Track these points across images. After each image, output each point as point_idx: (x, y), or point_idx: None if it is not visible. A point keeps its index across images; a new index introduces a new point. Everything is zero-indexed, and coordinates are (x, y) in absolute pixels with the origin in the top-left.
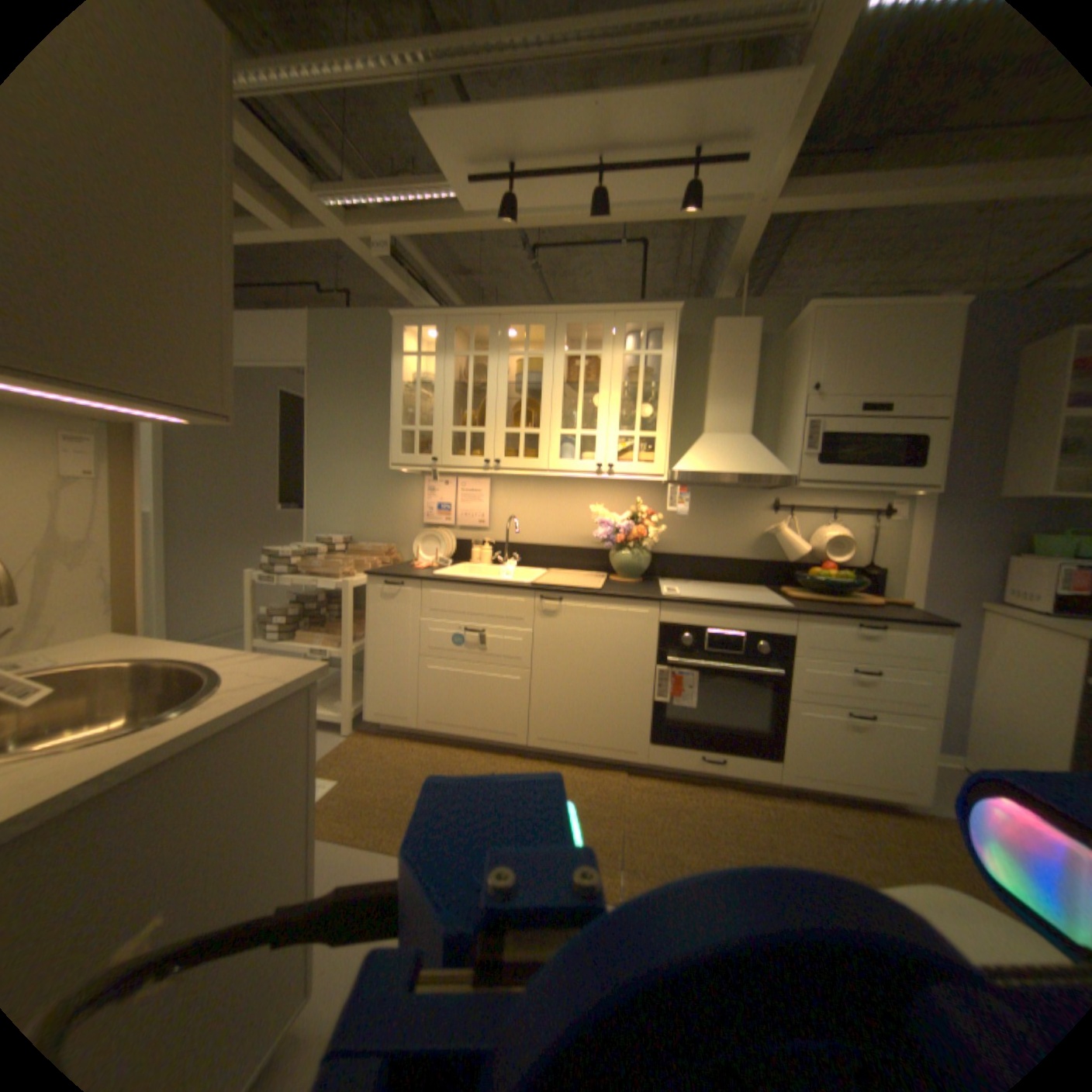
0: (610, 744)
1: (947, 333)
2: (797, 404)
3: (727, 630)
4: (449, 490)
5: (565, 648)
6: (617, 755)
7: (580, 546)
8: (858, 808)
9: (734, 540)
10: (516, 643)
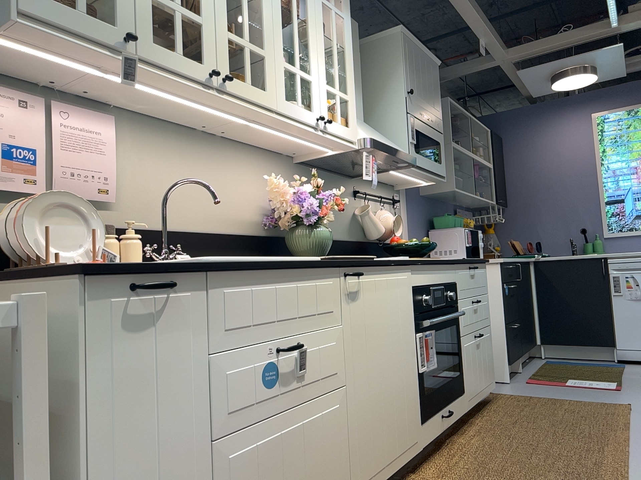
0: (405, 444)
1: (438, 80)
2: (394, 104)
3: (433, 286)
4: (33, 121)
5: (369, 340)
6: (409, 454)
7: (236, 233)
8: (477, 408)
9: (341, 223)
10: (332, 351)
